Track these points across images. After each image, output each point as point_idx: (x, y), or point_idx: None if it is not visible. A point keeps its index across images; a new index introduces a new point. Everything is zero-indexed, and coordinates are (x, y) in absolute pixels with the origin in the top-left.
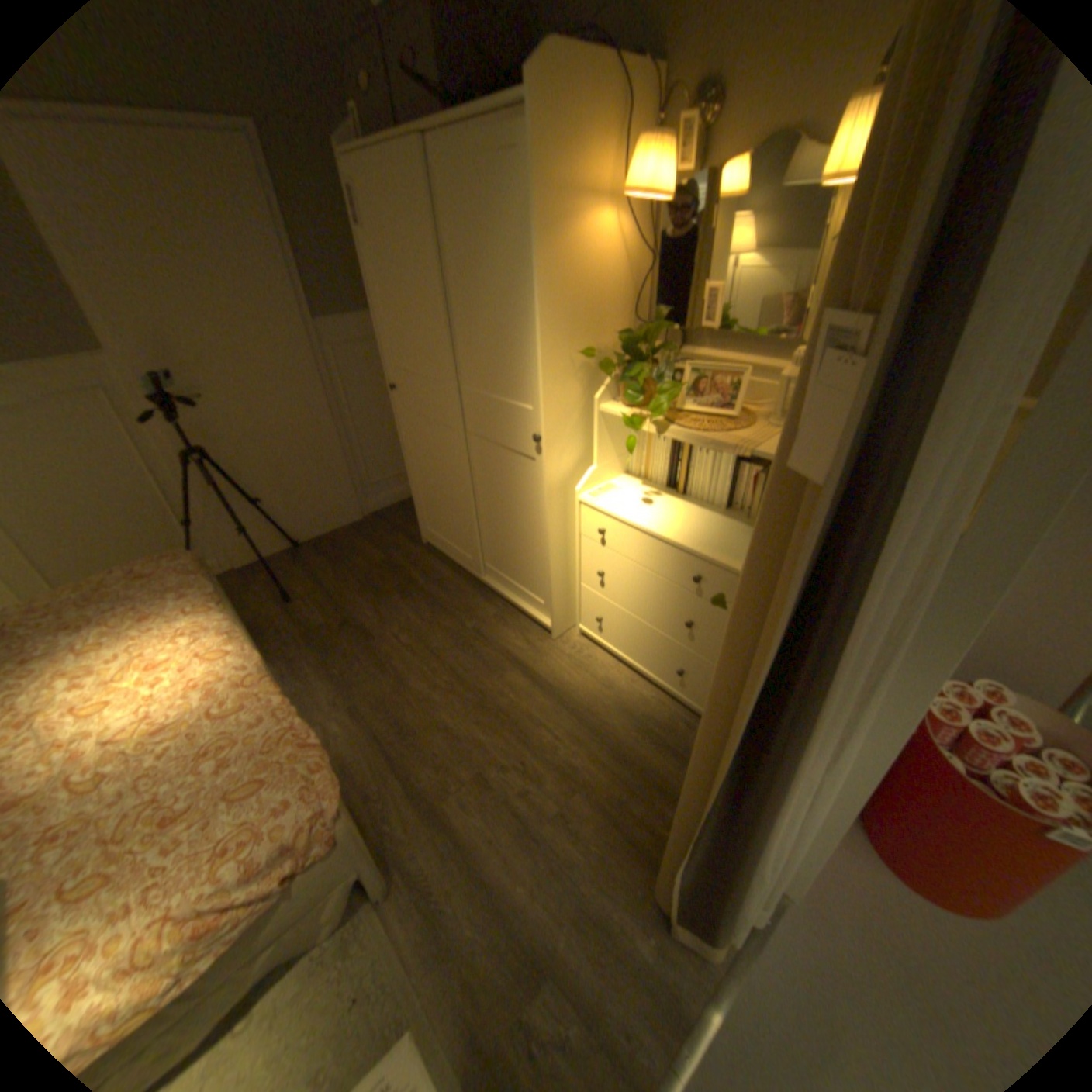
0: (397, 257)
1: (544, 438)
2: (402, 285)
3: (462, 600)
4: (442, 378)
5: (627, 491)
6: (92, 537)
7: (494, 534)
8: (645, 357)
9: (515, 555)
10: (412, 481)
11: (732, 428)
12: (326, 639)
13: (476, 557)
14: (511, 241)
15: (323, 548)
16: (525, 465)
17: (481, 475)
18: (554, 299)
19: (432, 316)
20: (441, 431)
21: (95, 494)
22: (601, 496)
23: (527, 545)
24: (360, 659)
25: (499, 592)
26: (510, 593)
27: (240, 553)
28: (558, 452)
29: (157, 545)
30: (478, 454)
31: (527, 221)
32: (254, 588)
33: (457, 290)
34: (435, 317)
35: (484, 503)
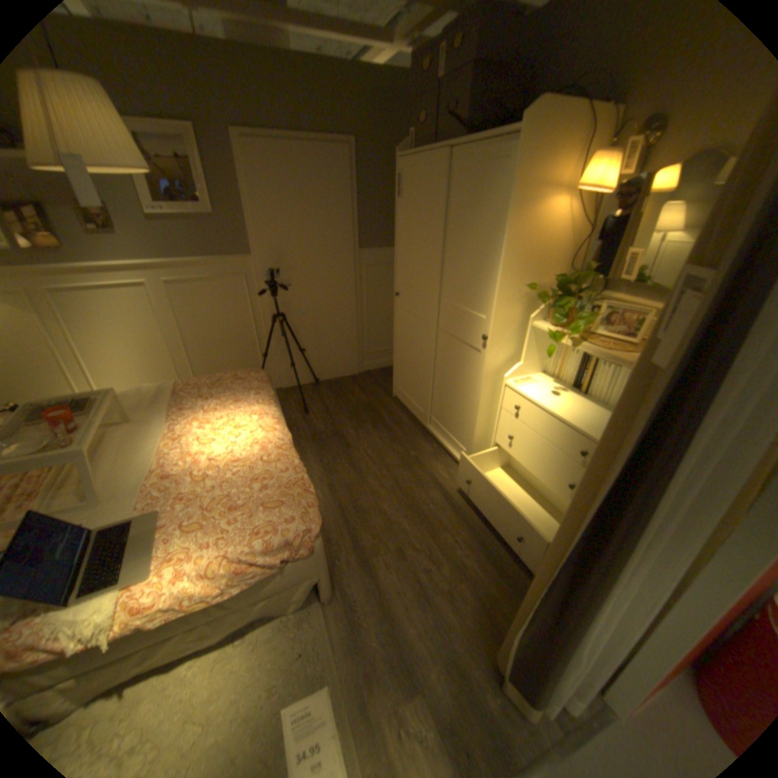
0: (418, 216)
1: (490, 338)
2: (418, 233)
3: (410, 437)
4: (430, 291)
5: (542, 384)
6: (218, 353)
7: (441, 397)
8: (573, 294)
9: (452, 414)
10: (395, 354)
11: (632, 350)
12: (323, 440)
13: (425, 411)
14: (494, 212)
15: (332, 386)
16: (473, 354)
17: (441, 356)
18: (515, 249)
19: (432, 253)
20: (421, 325)
21: (226, 330)
22: (522, 384)
23: (462, 408)
24: (341, 457)
25: (436, 437)
26: (443, 439)
27: (286, 379)
28: (497, 348)
29: (246, 365)
30: (442, 343)
31: (507, 200)
32: (290, 401)
33: (452, 238)
34: (434, 254)
35: (439, 376)
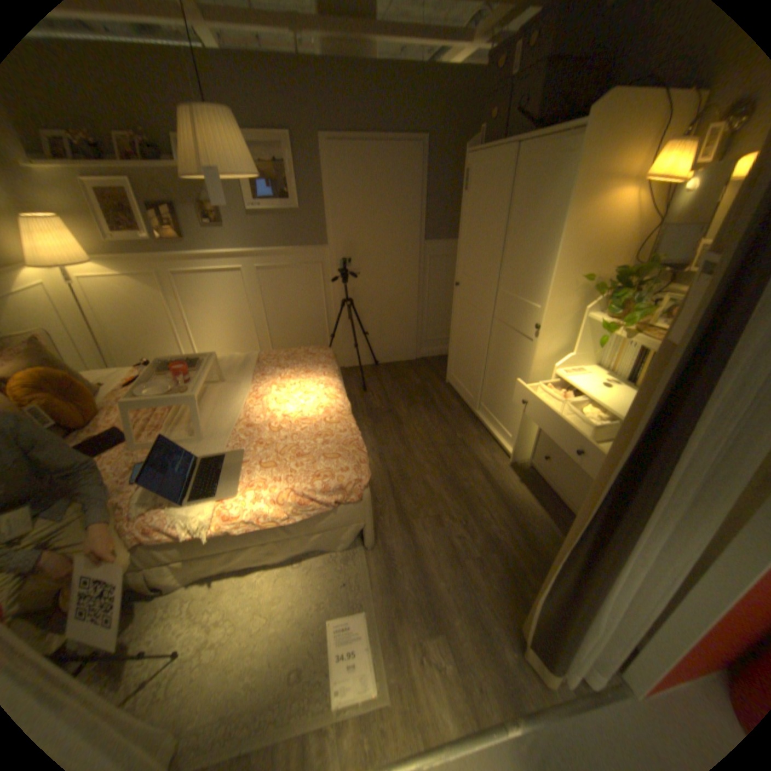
0: (483, 209)
1: (543, 327)
2: (481, 225)
3: (459, 421)
4: (488, 281)
5: (594, 375)
6: (293, 332)
7: (492, 384)
8: (635, 286)
9: (501, 401)
10: (450, 342)
11: None
12: (377, 416)
13: (475, 397)
14: (555, 204)
15: (389, 369)
16: (525, 343)
17: (494, 345)
18: (574, 240)
19: (493, 244)
20: (477, 314)
21: (301, 312)
22: (572, 373)
23: (511, 396)
24: (392, 431)
25: (484, 423)
26: (491, 425)
27: (349, 360)
28: (550, 337)
29: (316, 344)
30: (497, 331)
31: (569, 192)
32: (350, 379)
33: (513, 230)
34: (495, 245)
35: (491, 363)
